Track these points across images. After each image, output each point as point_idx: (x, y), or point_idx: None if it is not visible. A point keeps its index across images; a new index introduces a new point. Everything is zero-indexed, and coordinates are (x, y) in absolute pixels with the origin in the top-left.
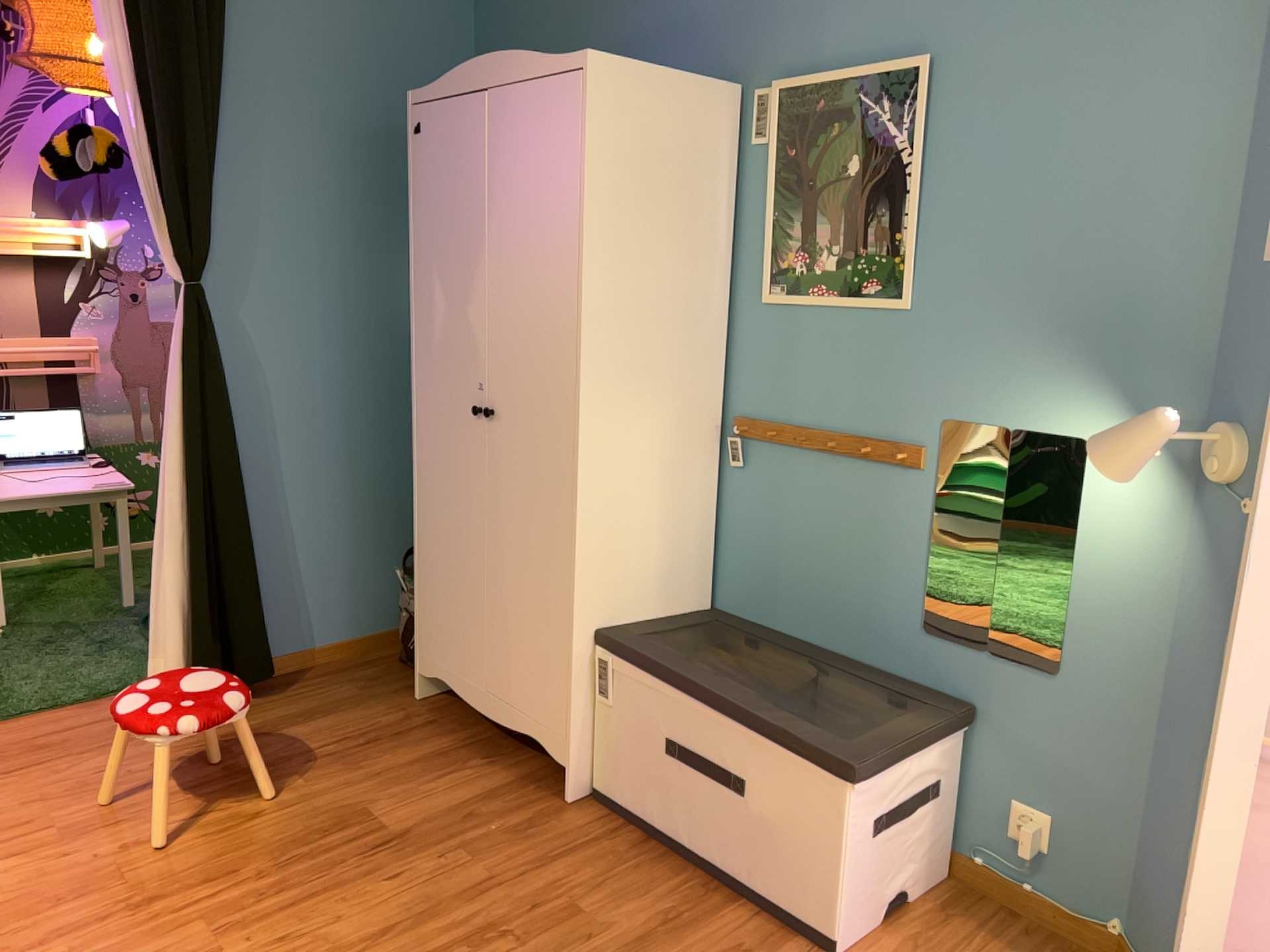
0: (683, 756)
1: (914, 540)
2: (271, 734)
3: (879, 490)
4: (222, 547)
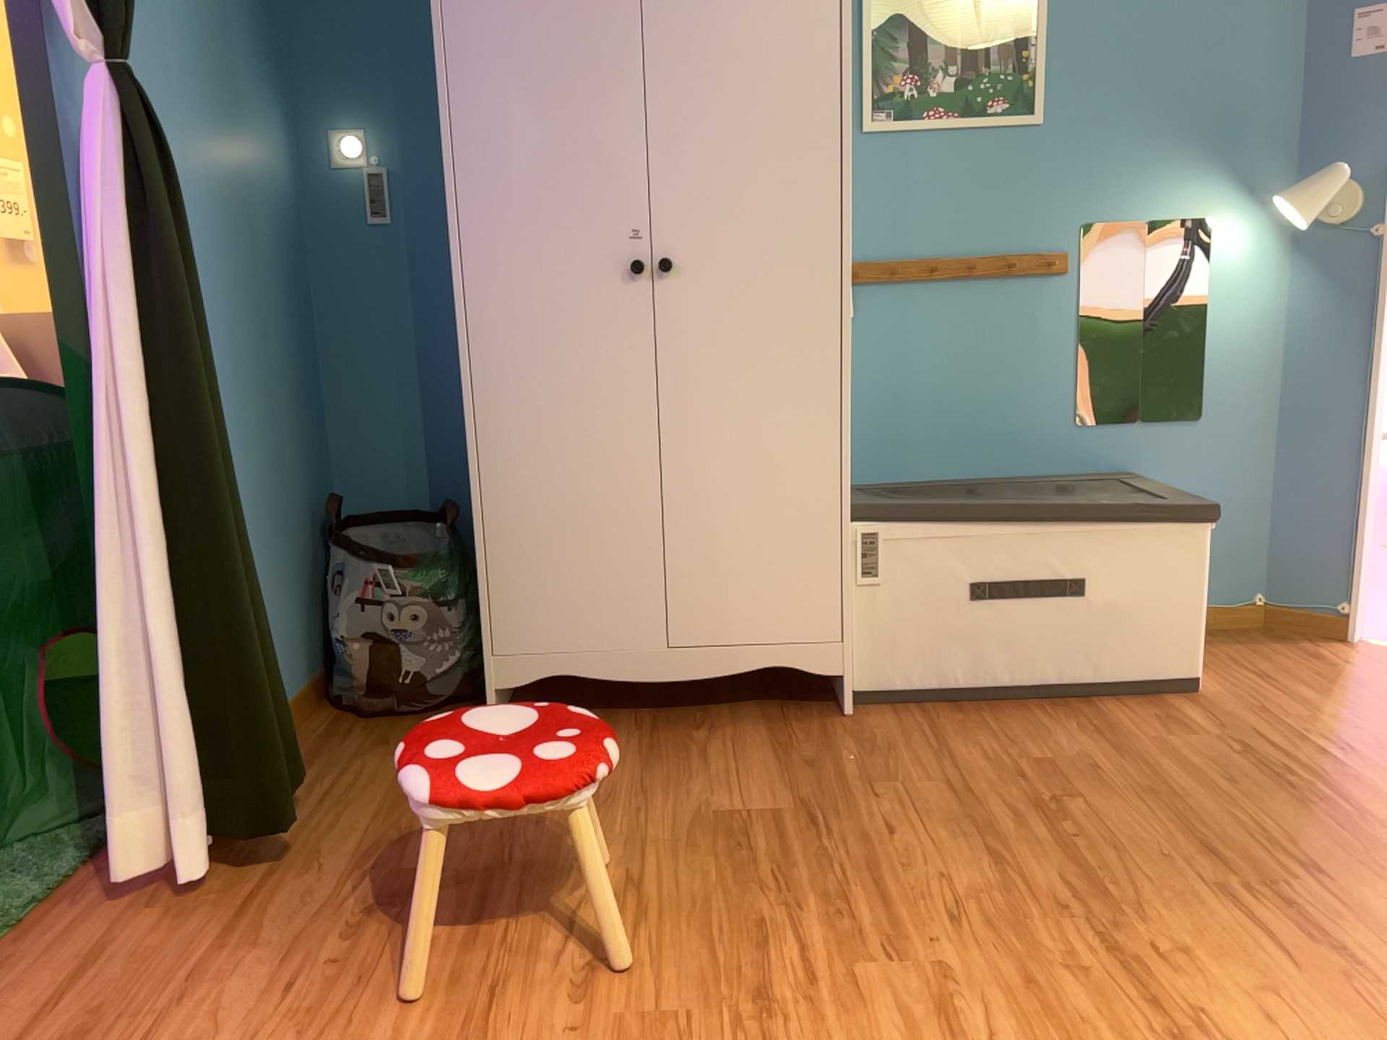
0: (1000, 588)
1: (1061, 344)
2: (410, 826)
3: (1019, 305)
4: (233, 558)
